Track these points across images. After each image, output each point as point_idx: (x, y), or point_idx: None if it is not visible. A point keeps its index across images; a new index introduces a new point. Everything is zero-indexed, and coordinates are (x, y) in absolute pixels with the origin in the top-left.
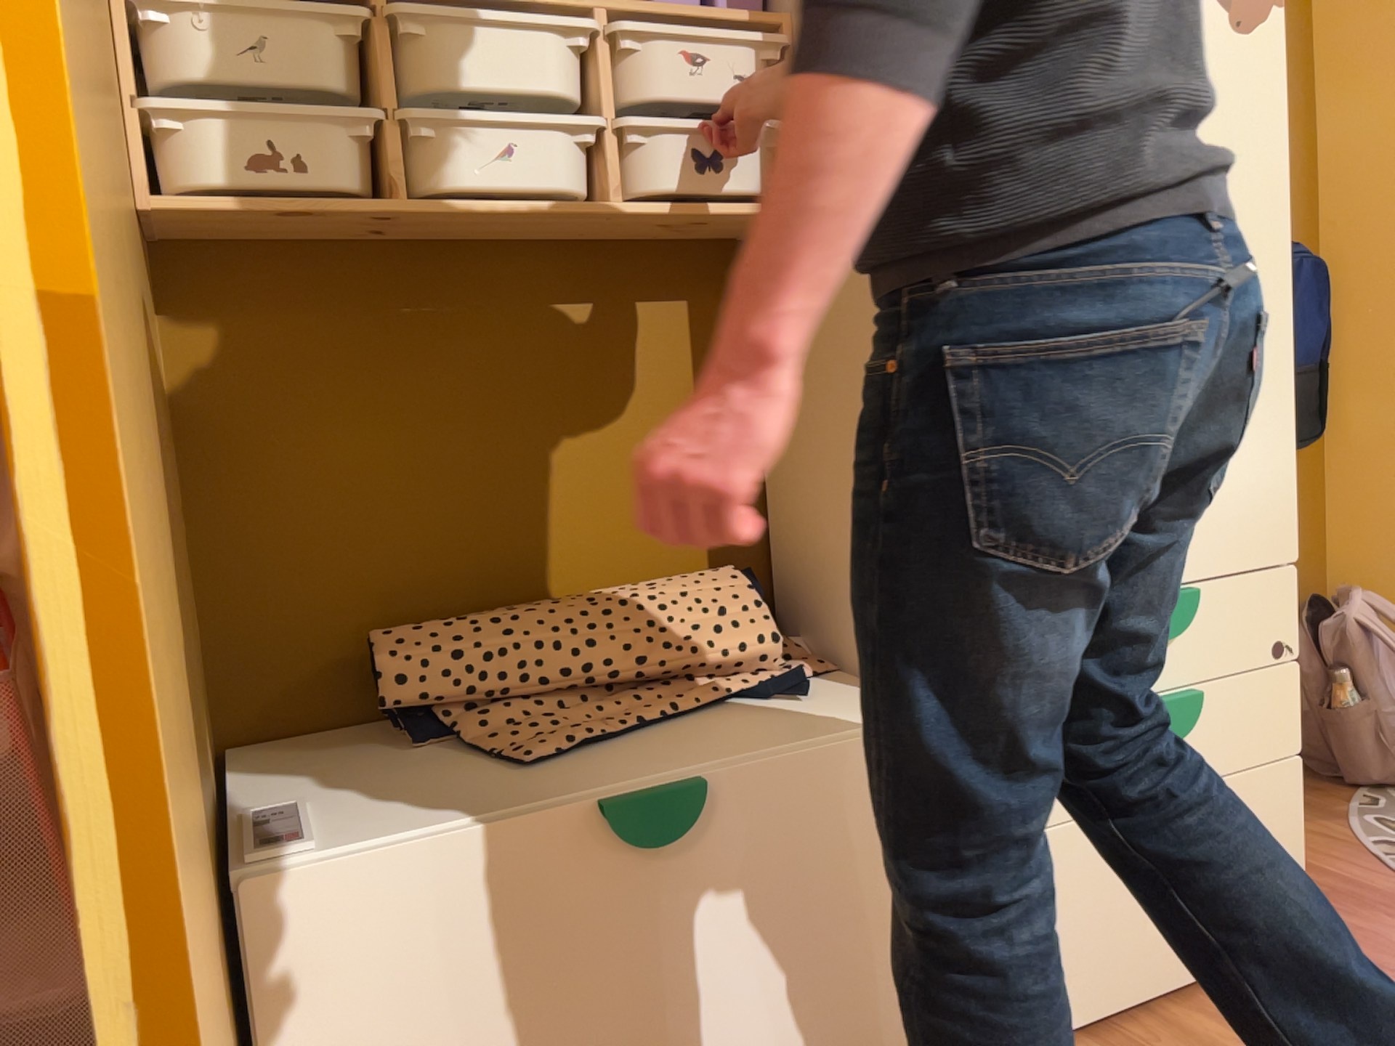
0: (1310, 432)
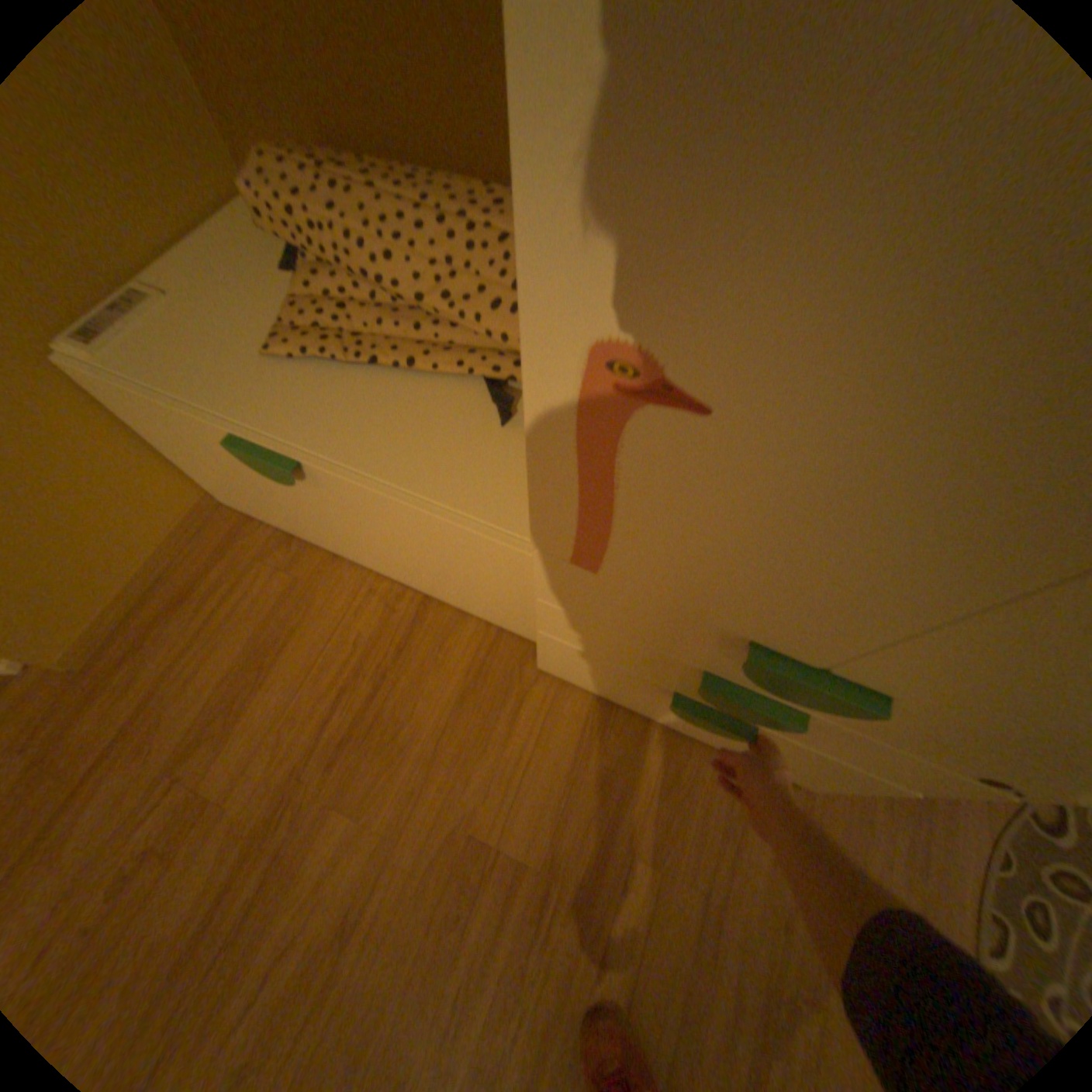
0: None
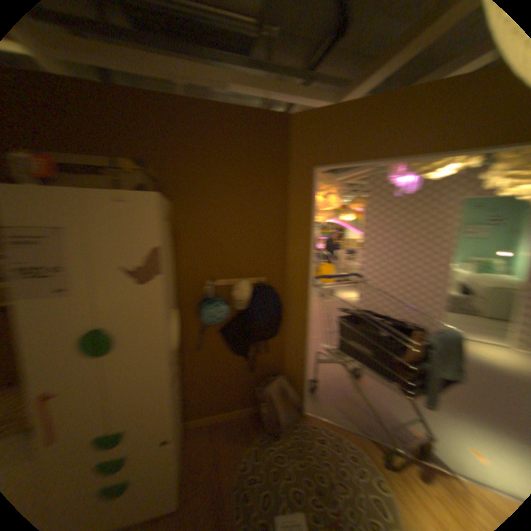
0: (269, 337)
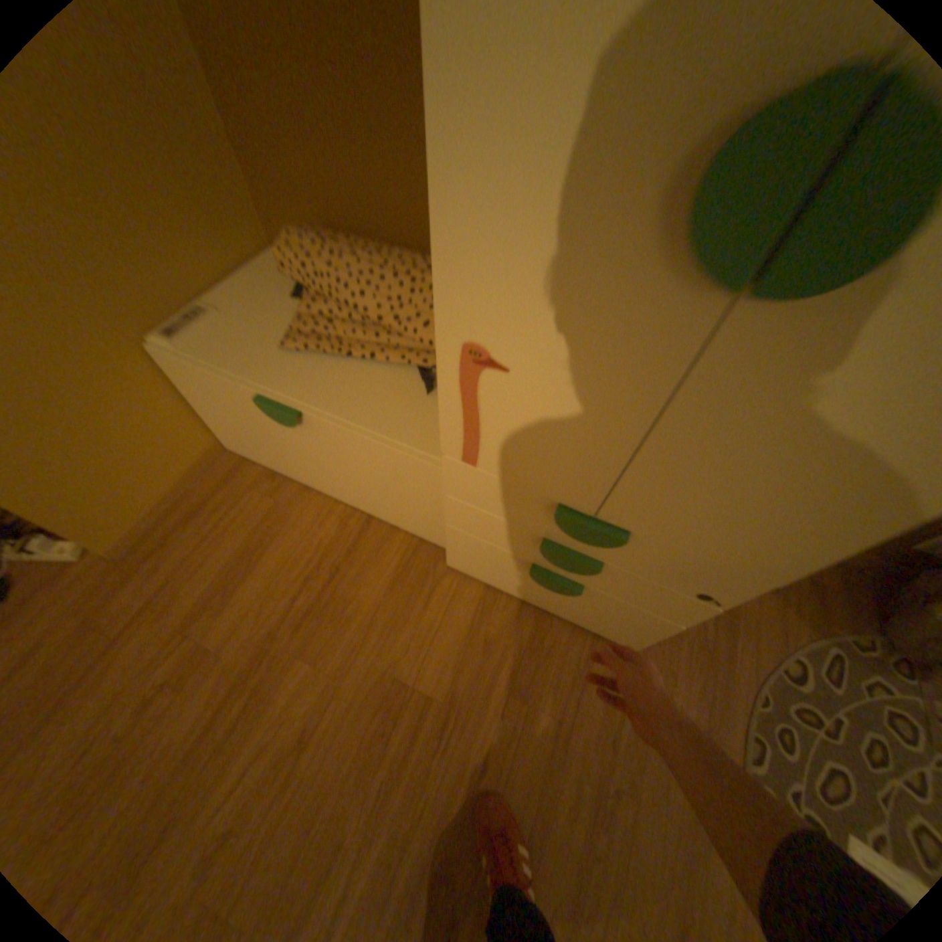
0: None
